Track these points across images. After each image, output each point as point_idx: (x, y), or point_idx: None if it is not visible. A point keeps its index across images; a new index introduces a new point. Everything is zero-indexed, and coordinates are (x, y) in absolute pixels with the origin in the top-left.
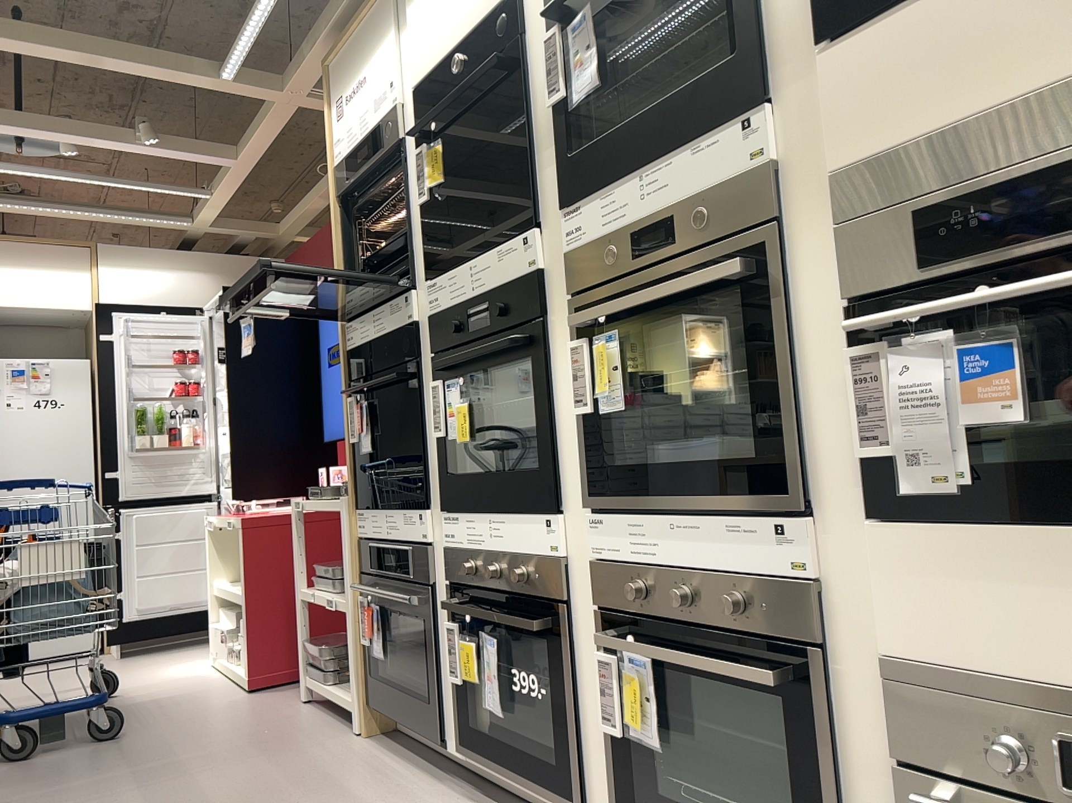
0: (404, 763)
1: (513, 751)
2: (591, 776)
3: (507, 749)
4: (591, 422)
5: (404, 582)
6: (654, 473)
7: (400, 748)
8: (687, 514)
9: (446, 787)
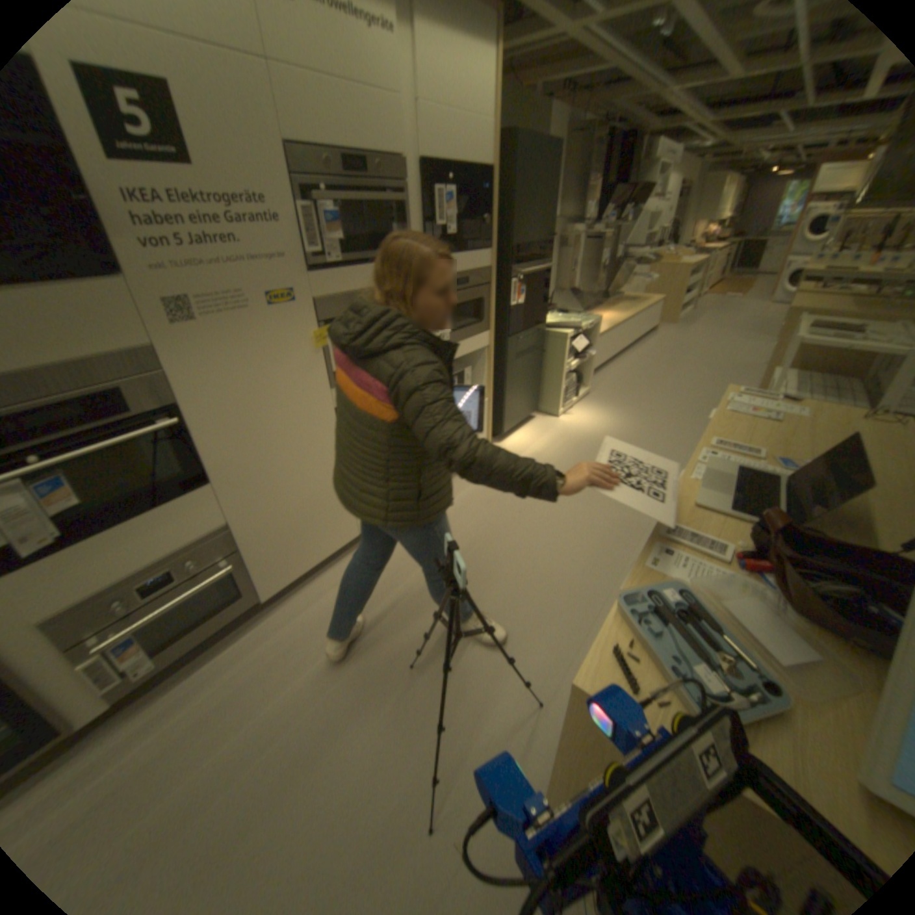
0: None
1: None
2: None
3: None
4: None
5: None
6: None
7: None
8: None
9: None
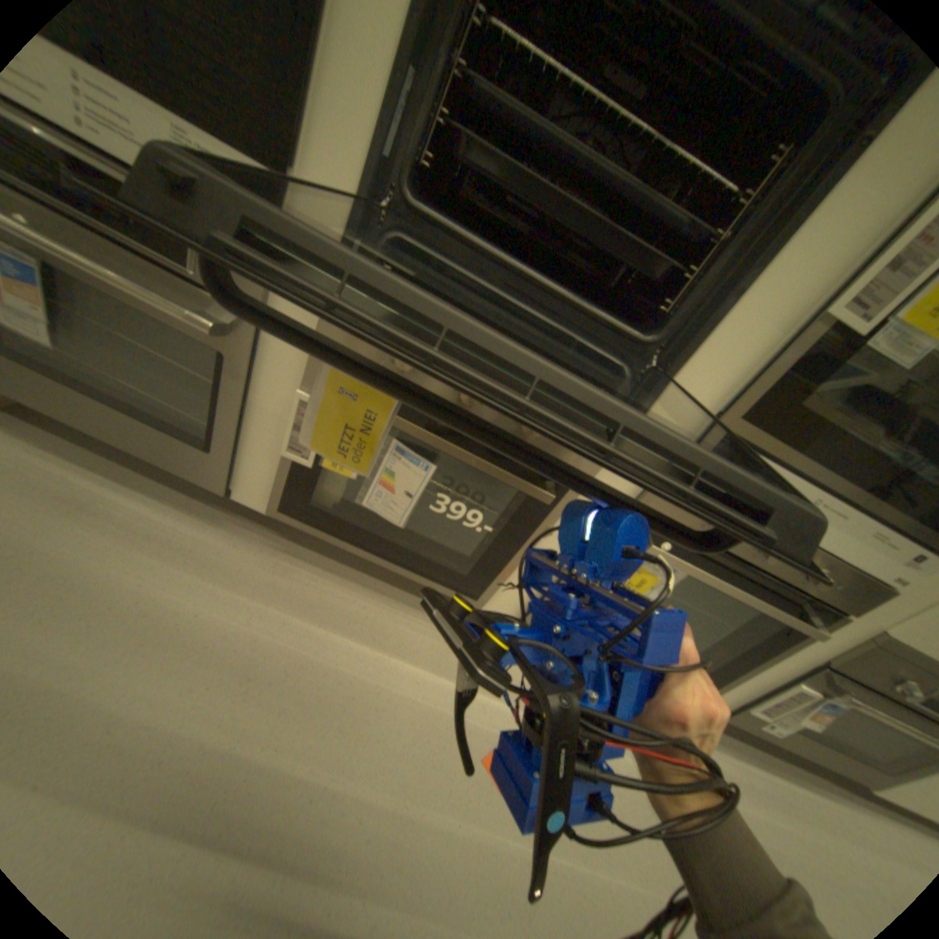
0: (120, 486)
1: (391, 543)
2: (504, 585)
3: (382, 540)
4: (839, 339)
5: (141, 256)
6: (858, 451)
7: (80, 451)
8: (848, 502)
9: (228, 529)
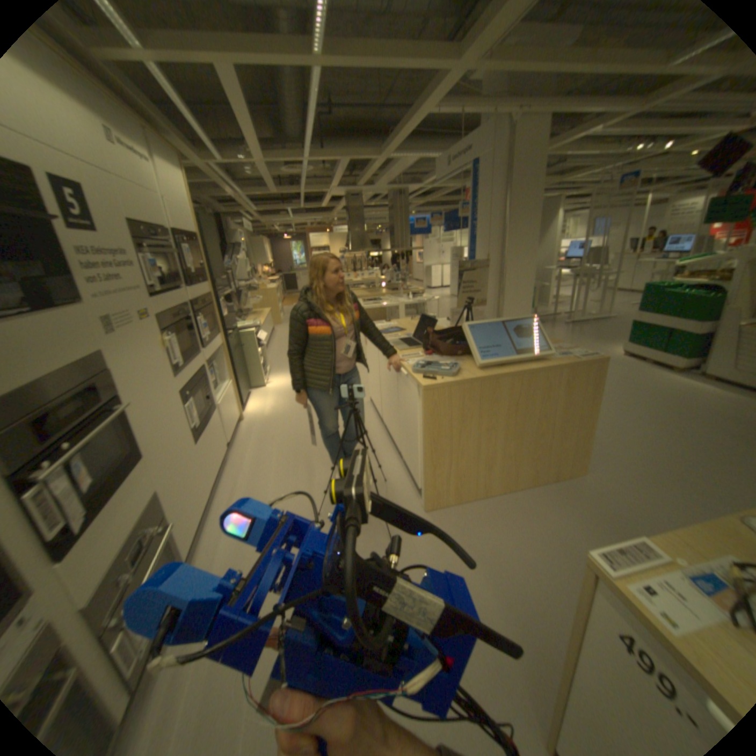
0: None
1: None
2: None
3: None
4: None
5: None
6: None
7: None
8: None
9: None
